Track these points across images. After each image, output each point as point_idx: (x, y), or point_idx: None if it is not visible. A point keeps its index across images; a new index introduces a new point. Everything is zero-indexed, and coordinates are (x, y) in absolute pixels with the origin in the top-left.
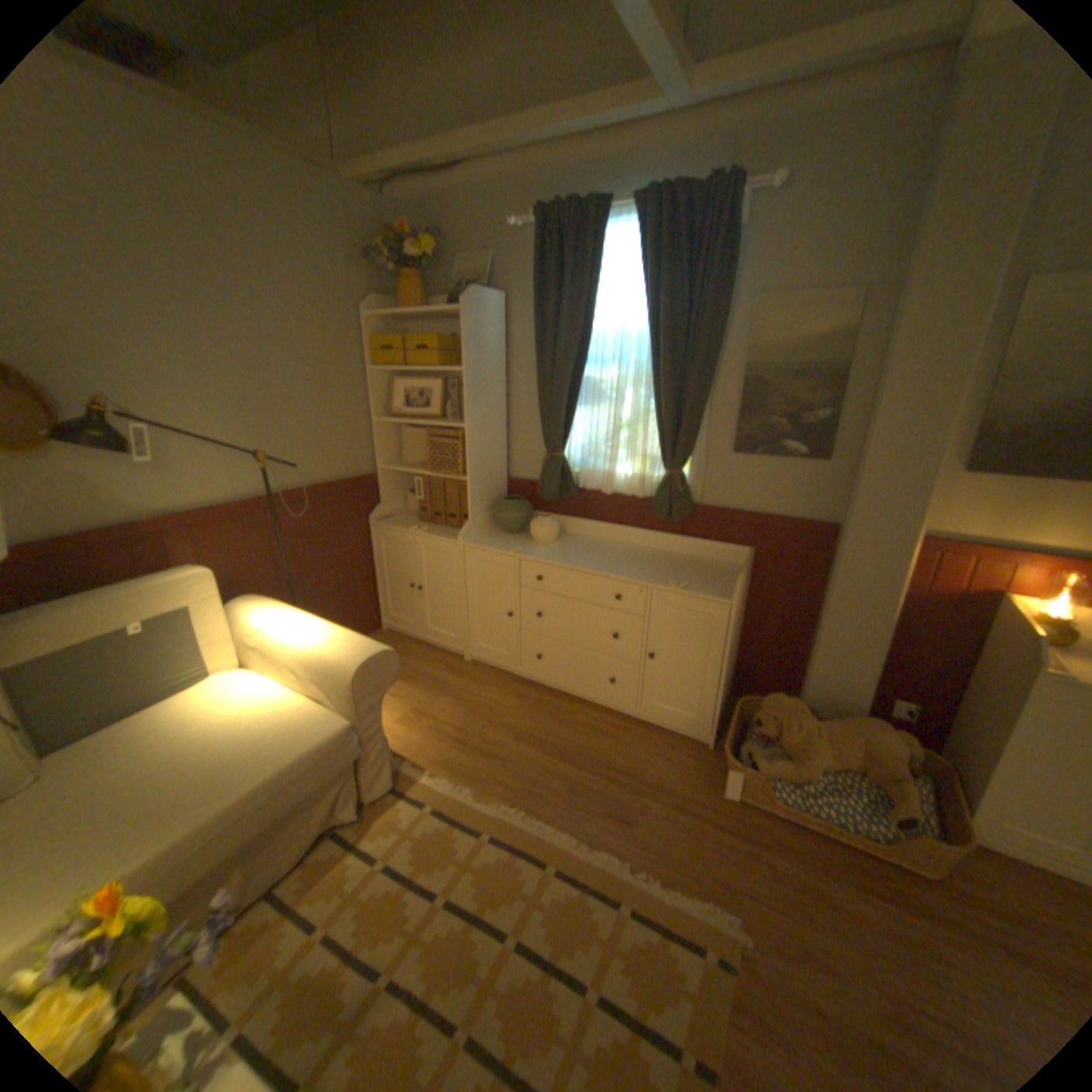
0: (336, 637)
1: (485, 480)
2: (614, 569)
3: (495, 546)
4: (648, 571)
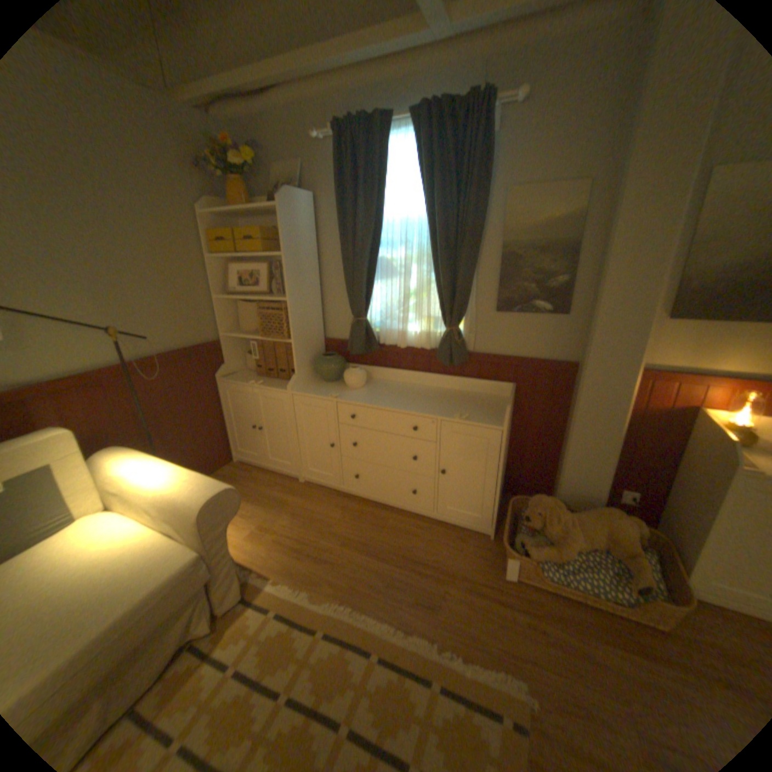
0: (184, 480)
1: (307, 341)
2: (411, 406)
3: (317, 393)
4: (437, 406)
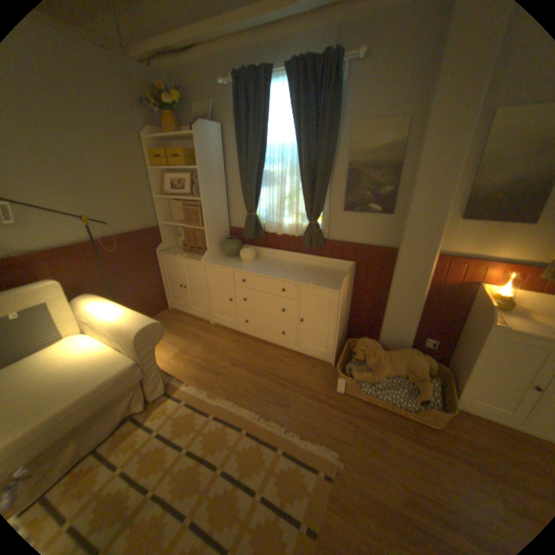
0: (128, 316)
1: (216, 229)
2: (281, 275)
3: (221, 264)
4: (299, 276)
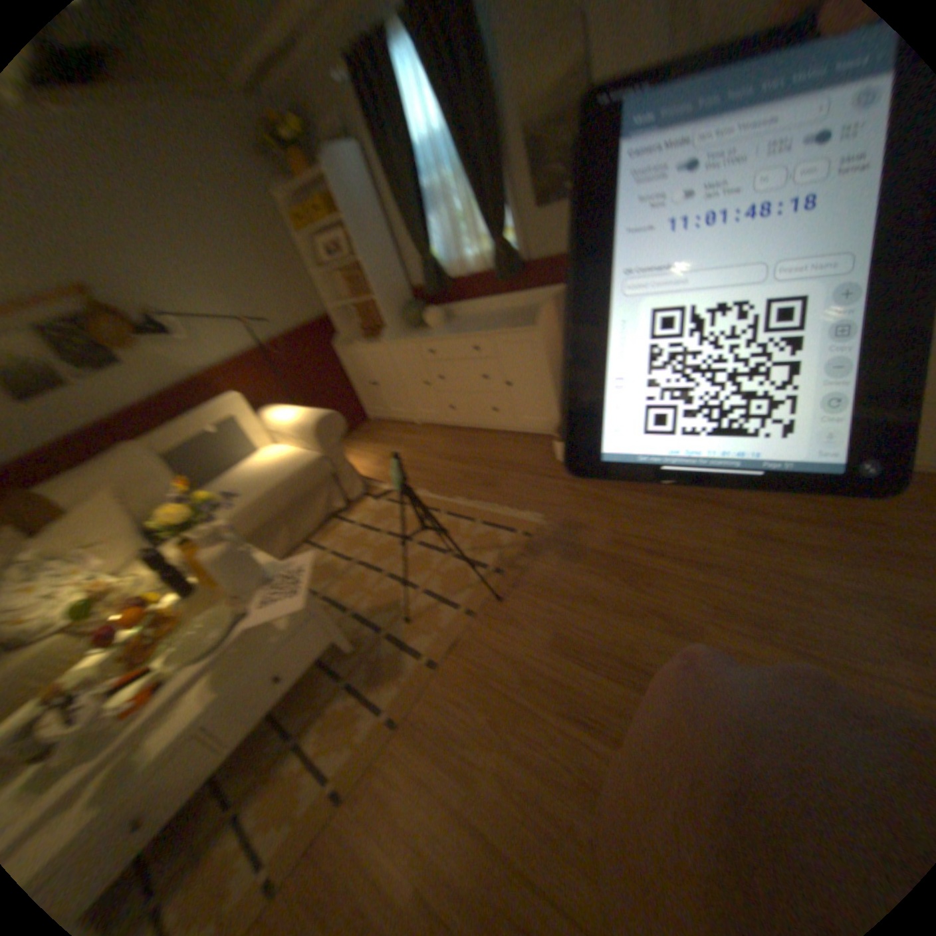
0: (304, 410)
1: (387, 291)
2: (470, 327)
3: (402, 336)
4: (493, 321)
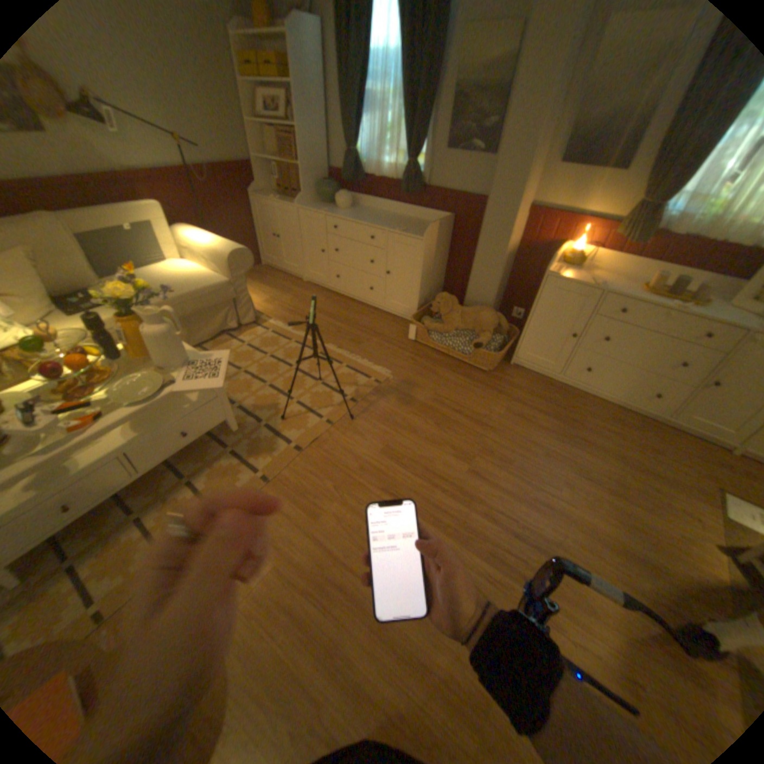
0: (222, 243)
1: (311, 167)
2: (373, 222)
3: (314, 209)
4: (391, 225)
